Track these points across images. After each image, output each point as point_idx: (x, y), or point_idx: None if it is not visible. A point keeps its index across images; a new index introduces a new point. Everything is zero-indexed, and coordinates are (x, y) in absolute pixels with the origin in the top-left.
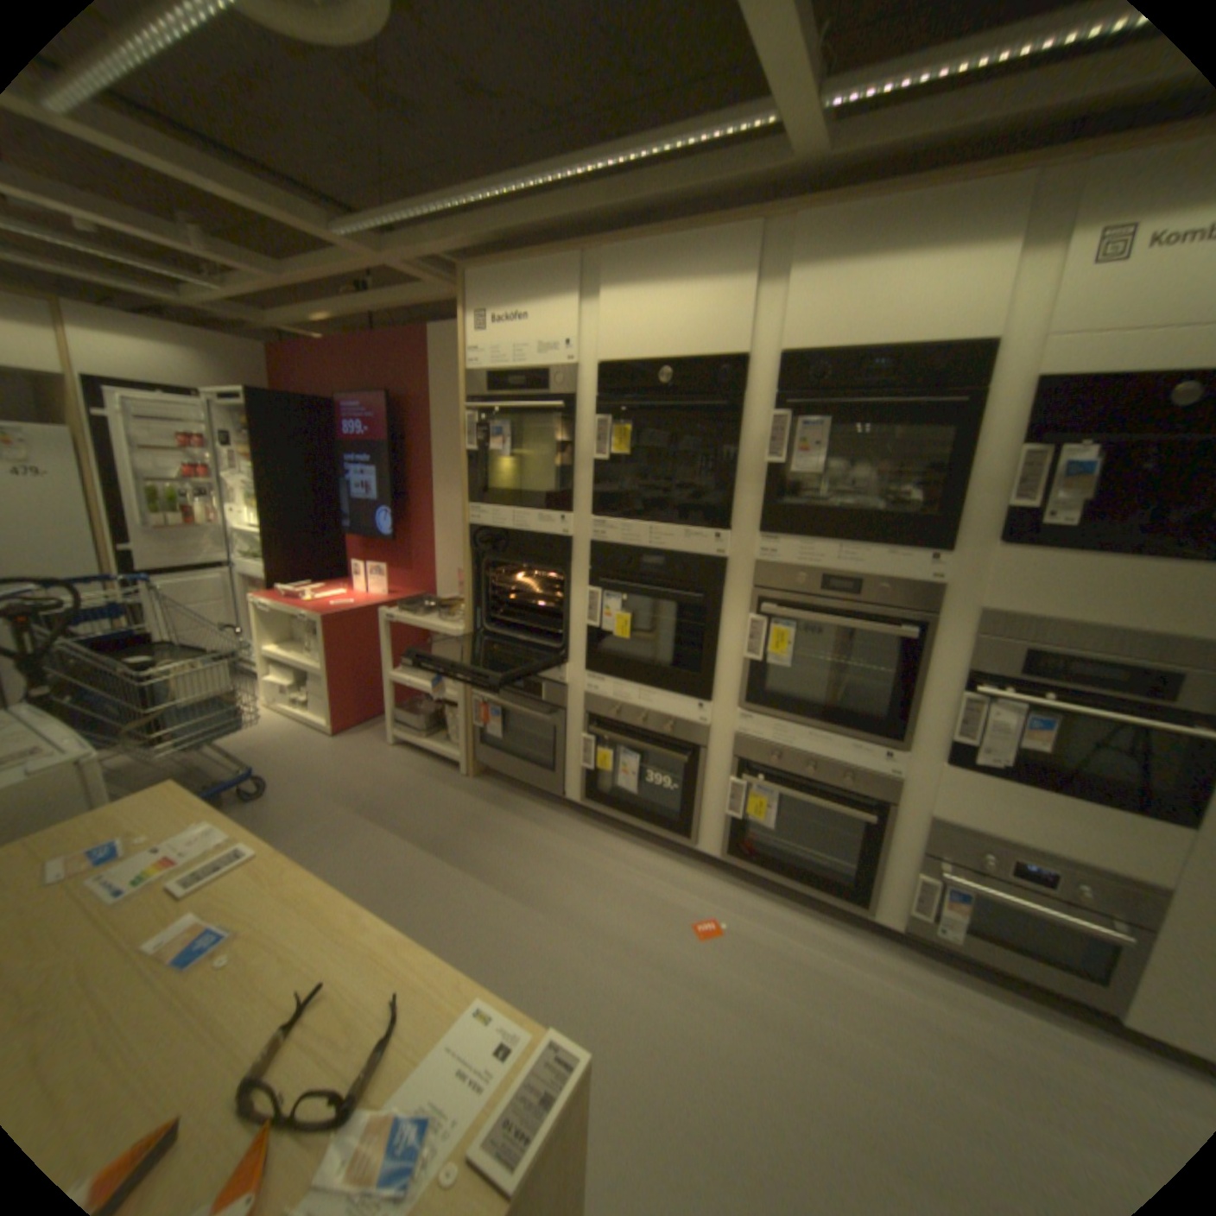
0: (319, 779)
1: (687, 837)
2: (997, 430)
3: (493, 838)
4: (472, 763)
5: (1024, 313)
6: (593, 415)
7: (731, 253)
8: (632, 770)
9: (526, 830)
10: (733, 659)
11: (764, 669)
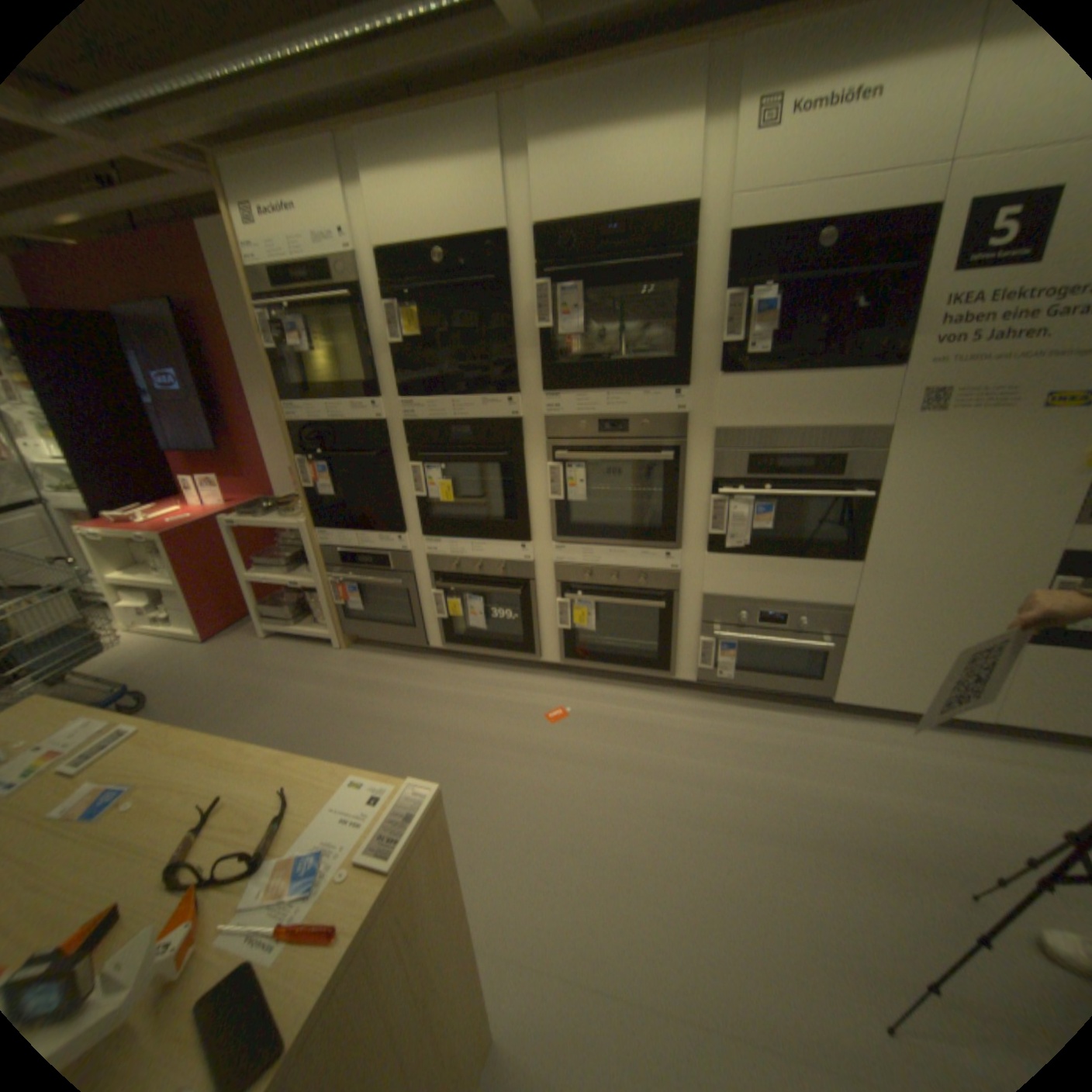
0: (197, 681)
1: (531, 653)
2: (706, 281)
3: (372, 691)
4: (341, 637)
5: (712, 178)
6: (379, 302)
7: (472, 132)
8: (478, 610)
9: (400, 679)
10: (540, 503)
11: (565, 506)
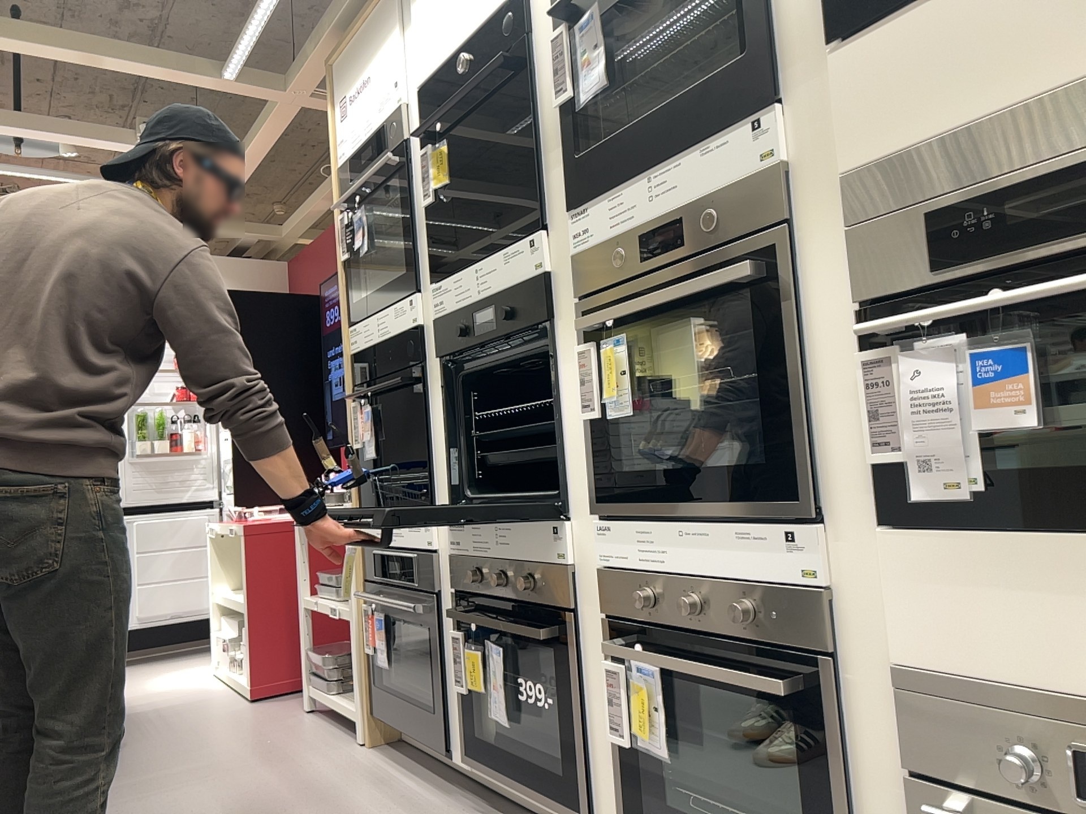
0: (196, 734)
1: (577, 804)
2: None
3: (328, 807)
4: (367, 716)
5: None
6: (422, 154)
7: None
8: (499, 675)
9: (381, 804)
10: (579, 430)
11: (607, 428)
